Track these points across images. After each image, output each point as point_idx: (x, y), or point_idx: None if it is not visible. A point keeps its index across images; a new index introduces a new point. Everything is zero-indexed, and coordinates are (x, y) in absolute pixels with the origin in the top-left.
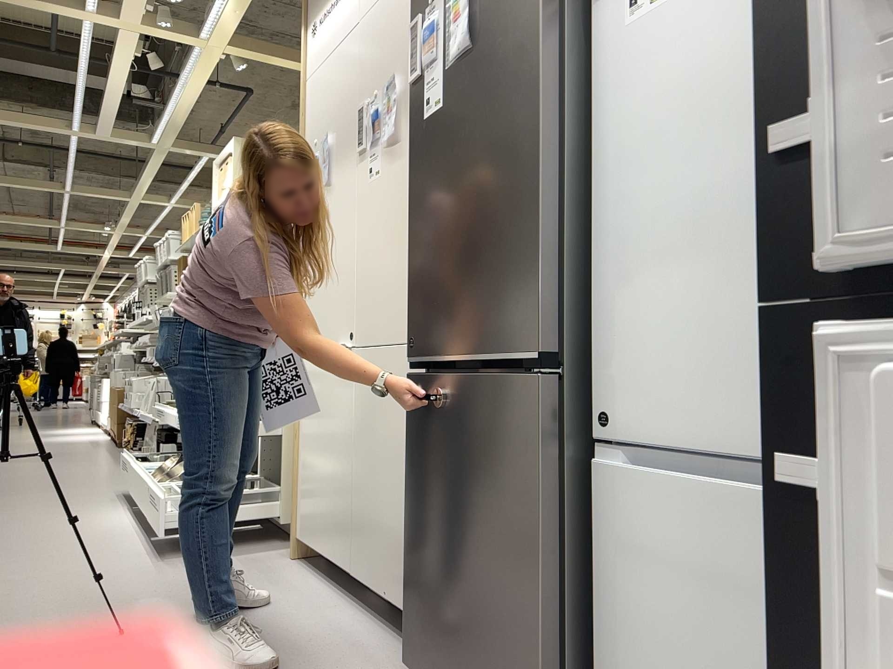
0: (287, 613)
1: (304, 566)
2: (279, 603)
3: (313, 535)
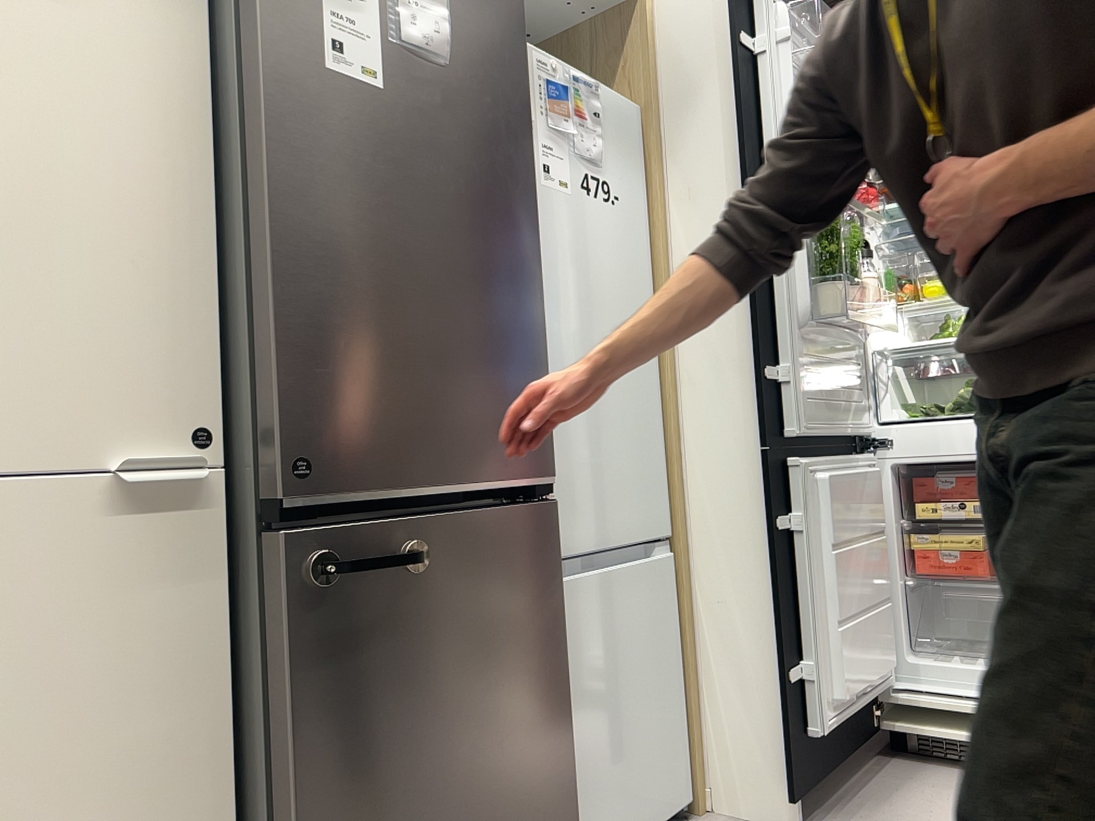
0: None
1: None
2: None
3: None
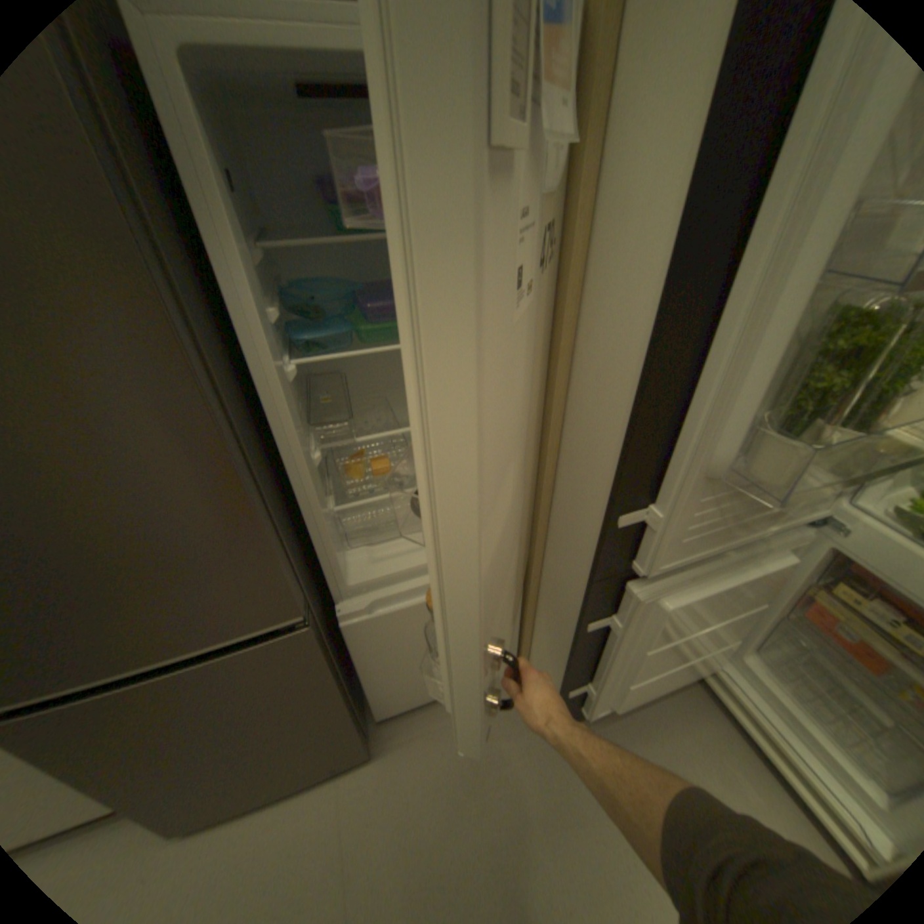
0: None
1: None
2: None
3: None
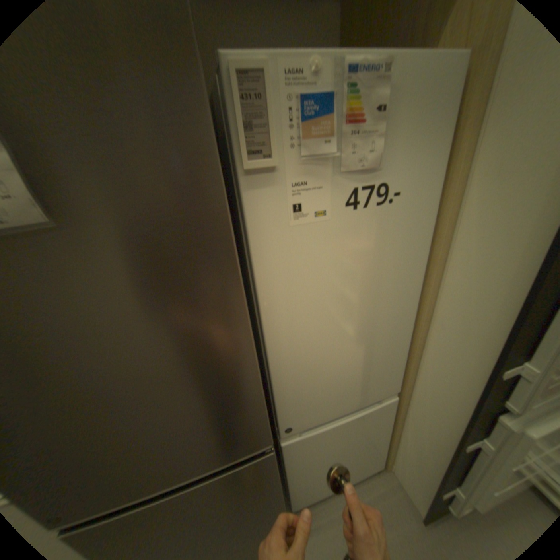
0: None
1: None
2: None
3: None
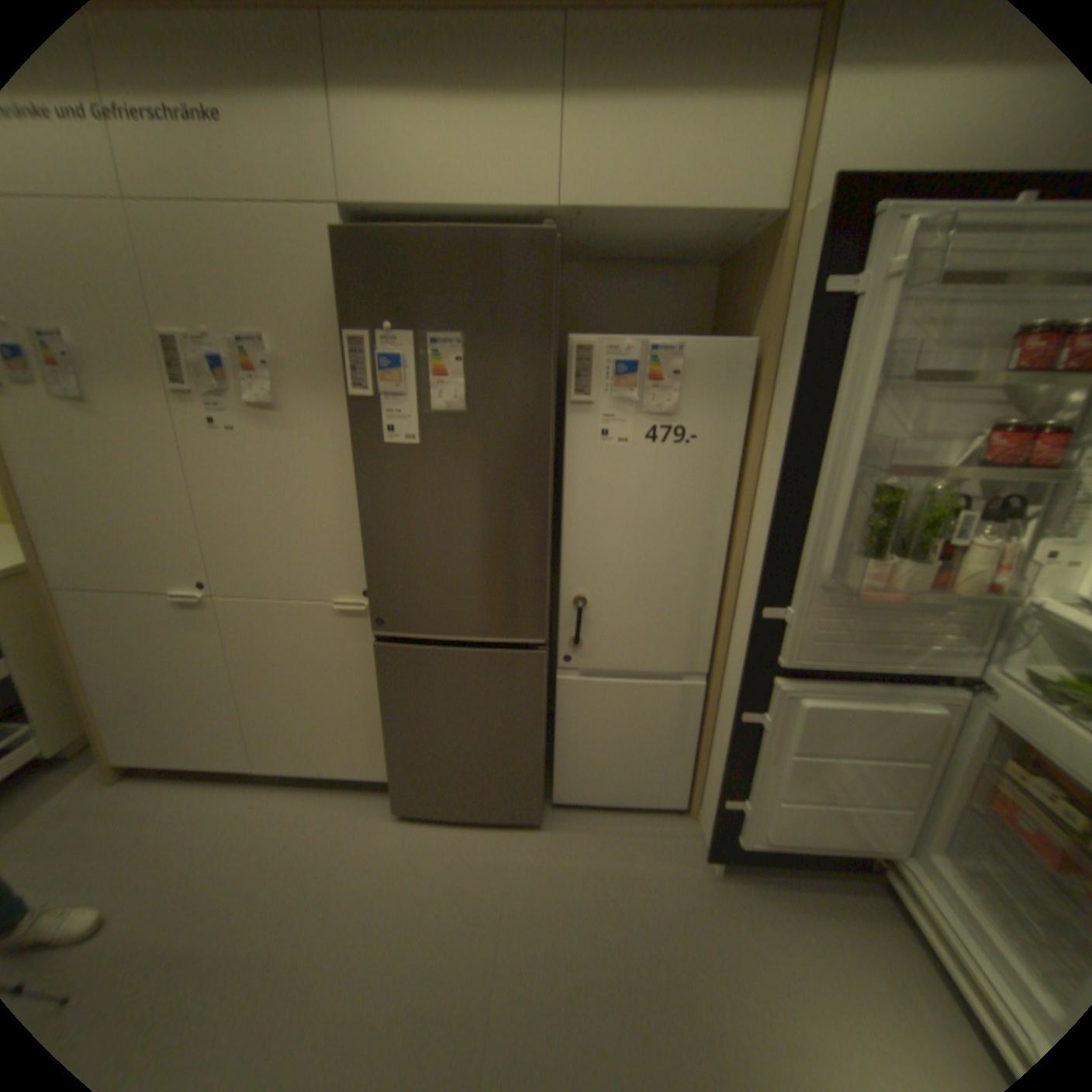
0: (214, 839)
1: (140, 784)
2: (186, 836)
3: (156, 757)
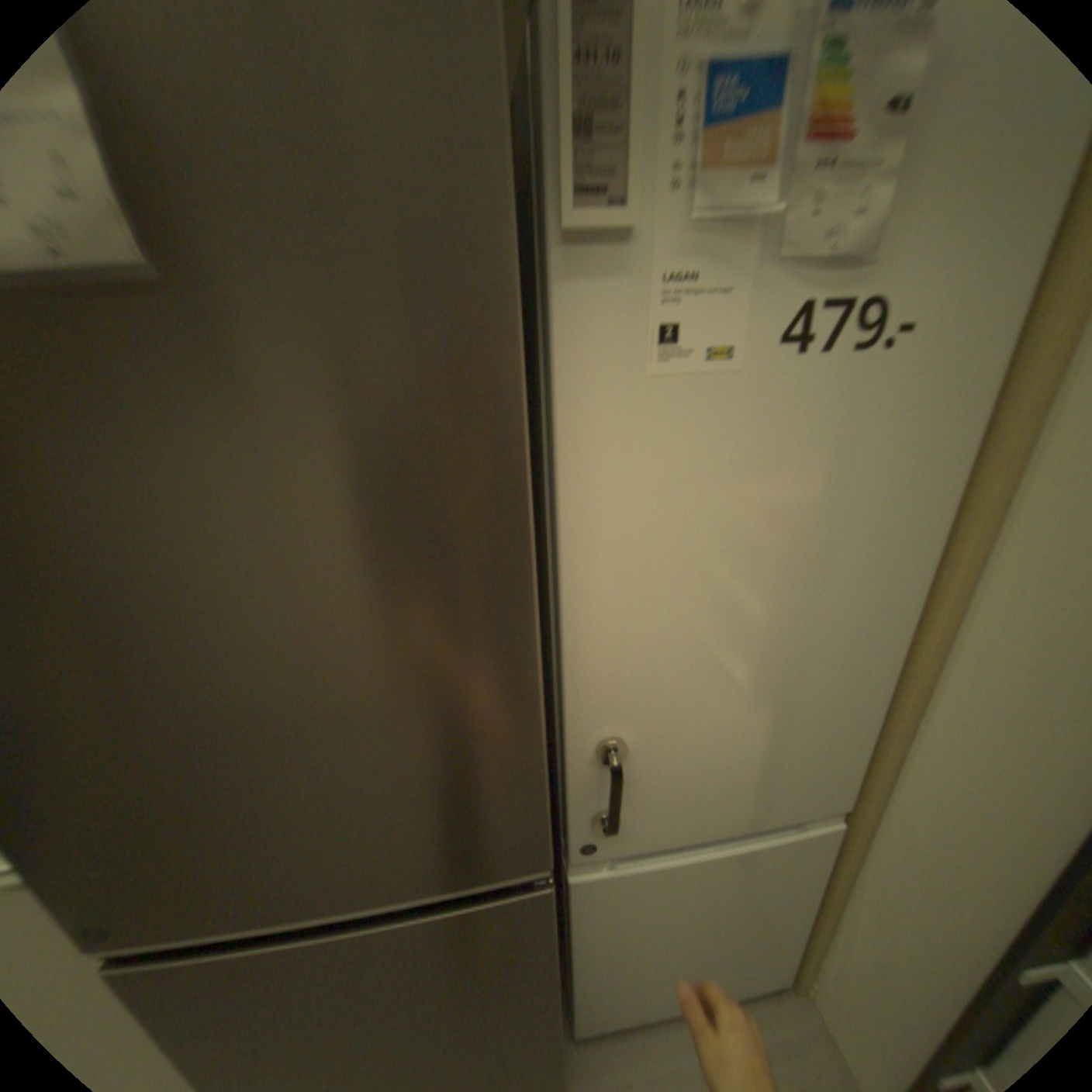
0: None
1: None
2: None
3: None
